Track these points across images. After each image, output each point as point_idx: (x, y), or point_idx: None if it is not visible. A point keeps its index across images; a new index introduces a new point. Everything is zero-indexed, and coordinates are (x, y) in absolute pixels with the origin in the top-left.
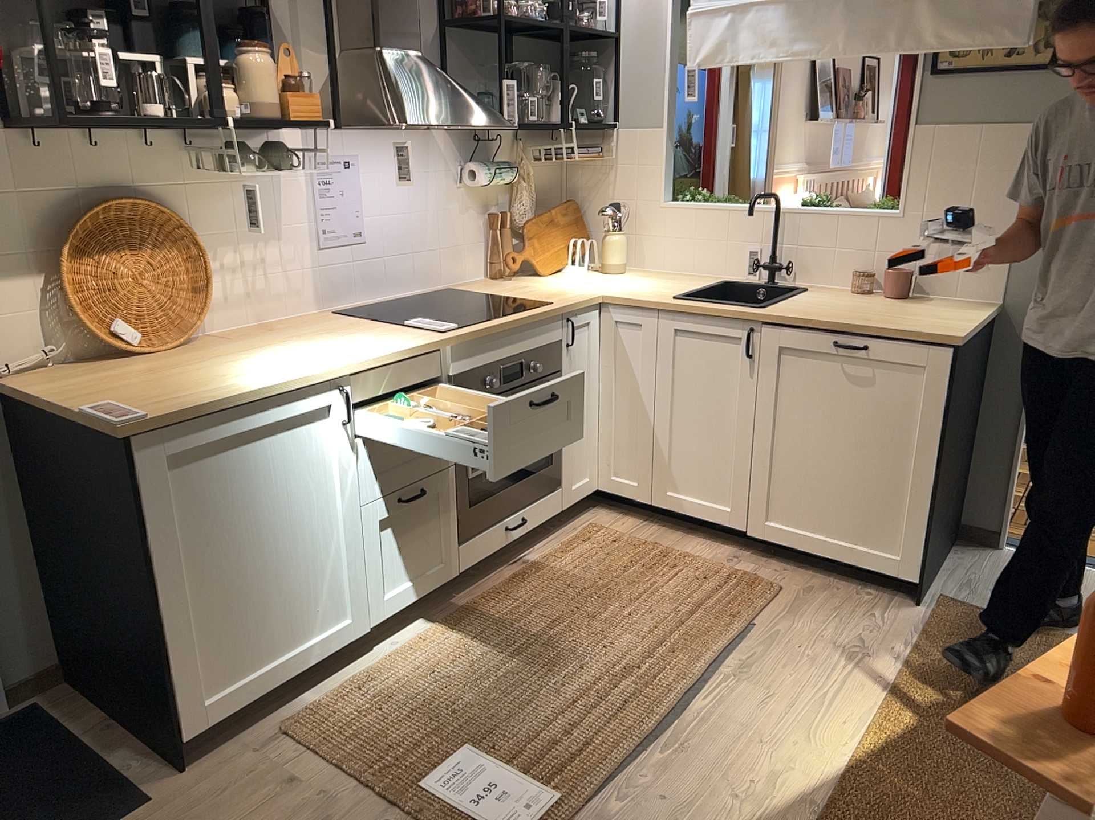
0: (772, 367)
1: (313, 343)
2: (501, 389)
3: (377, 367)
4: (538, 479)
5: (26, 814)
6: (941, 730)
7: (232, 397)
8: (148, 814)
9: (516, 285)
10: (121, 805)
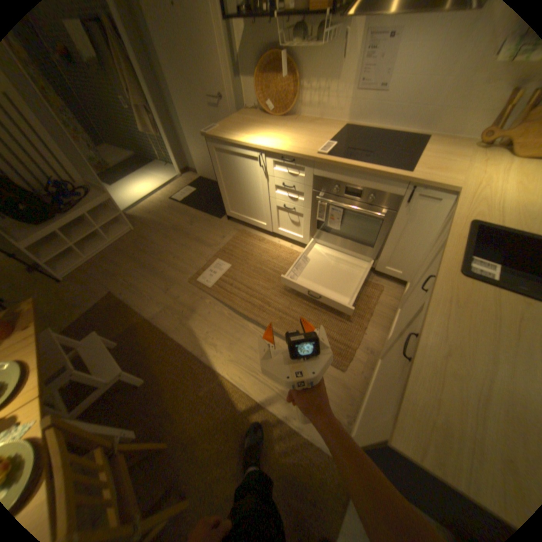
0: (419, 307)
1: (293, 133)
2: (343, 196)
3: (275, 153)
4: (361, 246)
5: (218, 205)
6: (232, 419)
7: (225, 139)
8: (216, 220)
9: (469, 153)
10: (218, 215)
